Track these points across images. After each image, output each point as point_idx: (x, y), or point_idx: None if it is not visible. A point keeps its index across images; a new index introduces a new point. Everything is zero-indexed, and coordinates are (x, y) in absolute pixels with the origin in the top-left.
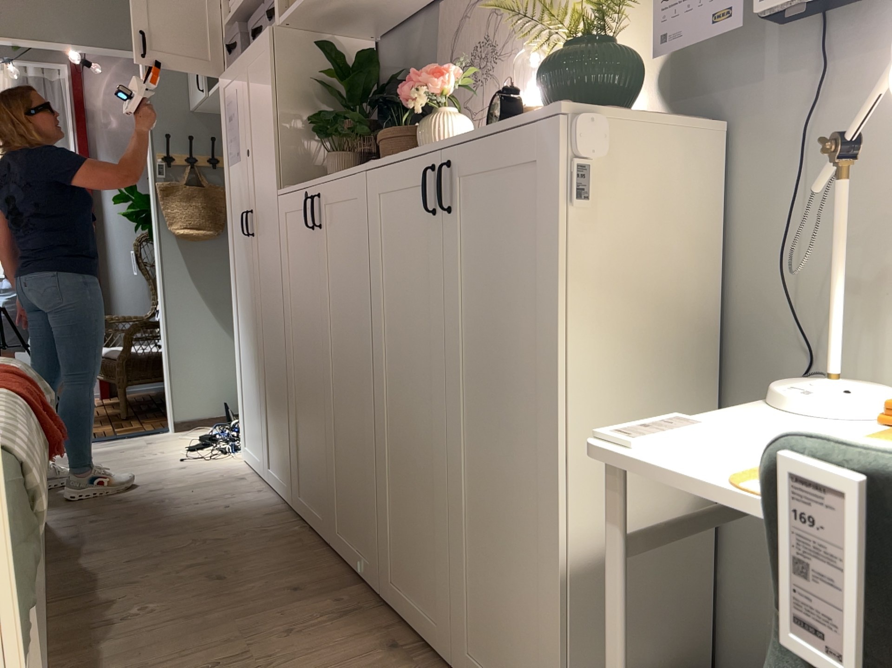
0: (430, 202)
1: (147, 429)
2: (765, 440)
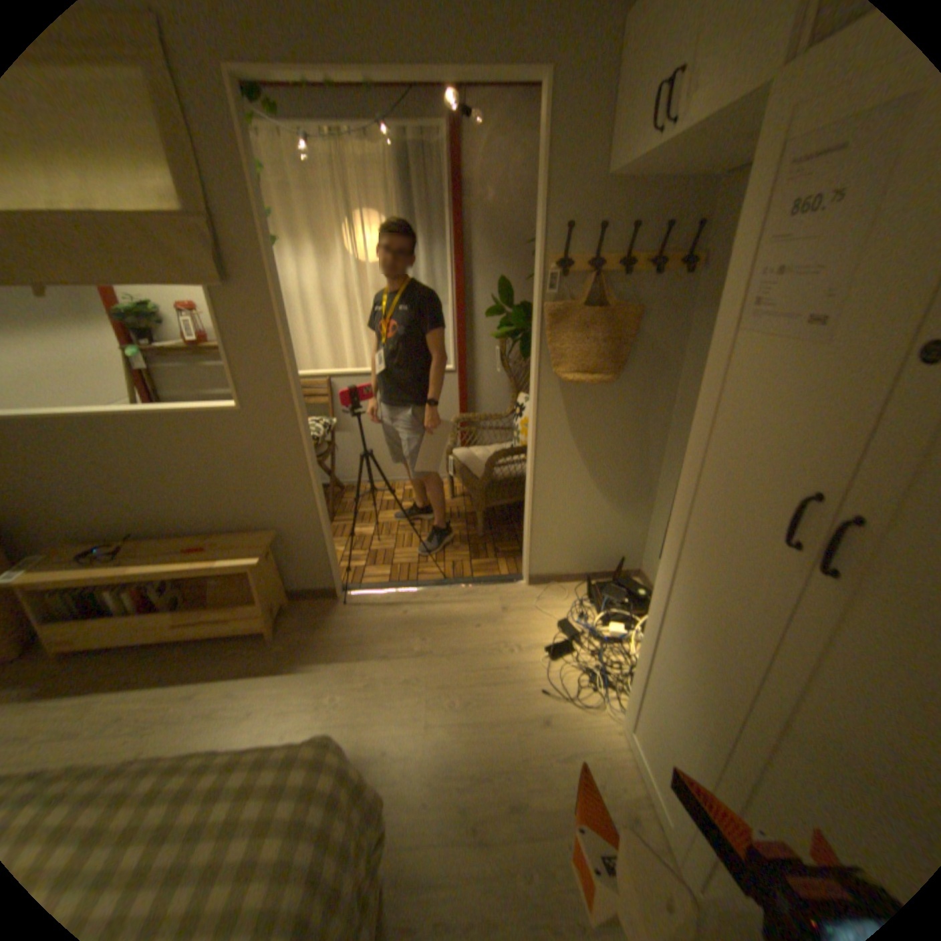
0: None
1: (502, 576)
2: None
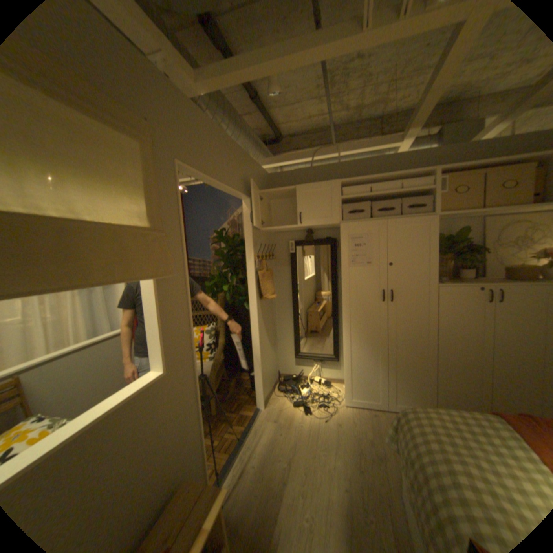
0: None
1: (251, 416)
2: None
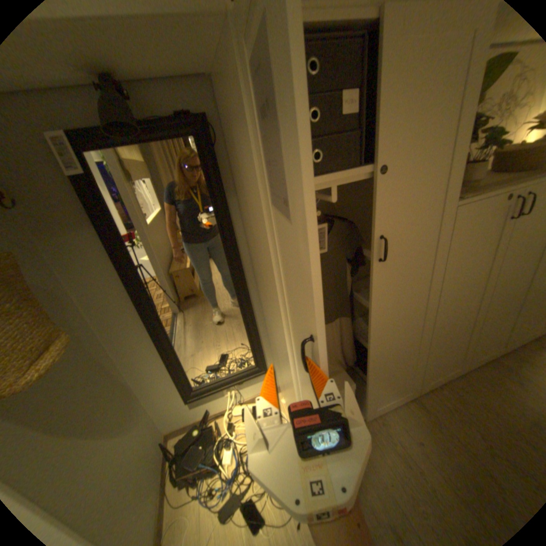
0: None
1: None
2: None
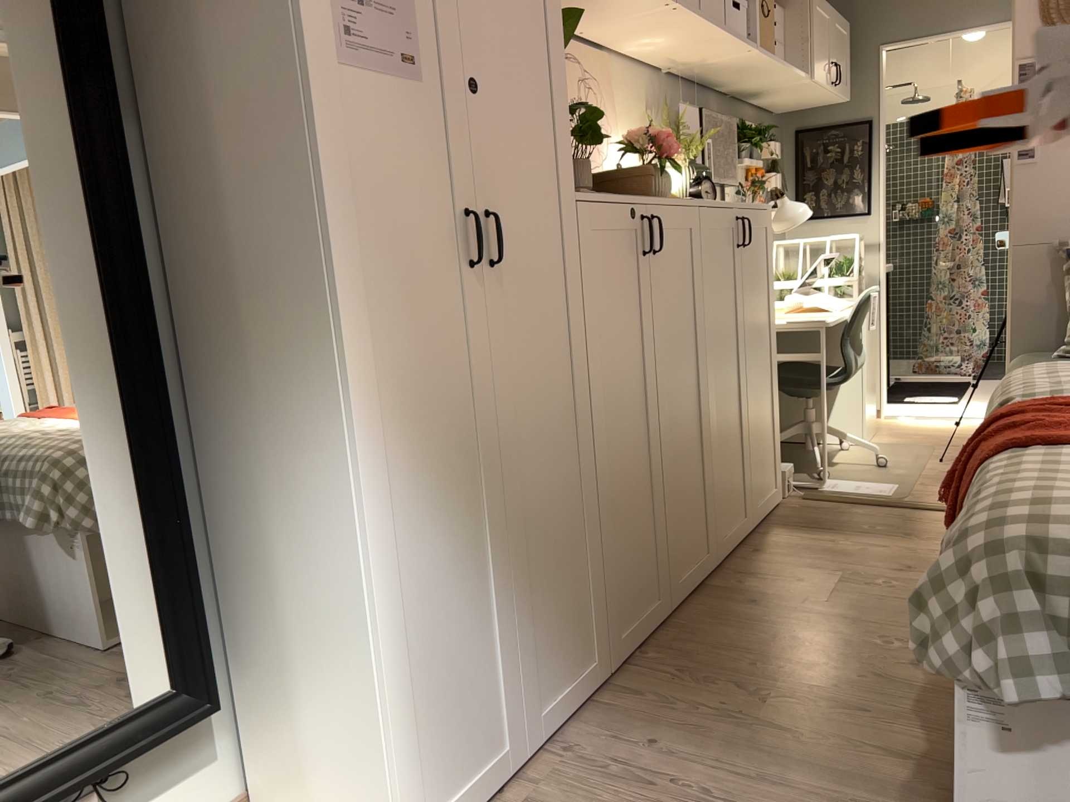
0: (733, 236)
1: None
2: (777, 319)
